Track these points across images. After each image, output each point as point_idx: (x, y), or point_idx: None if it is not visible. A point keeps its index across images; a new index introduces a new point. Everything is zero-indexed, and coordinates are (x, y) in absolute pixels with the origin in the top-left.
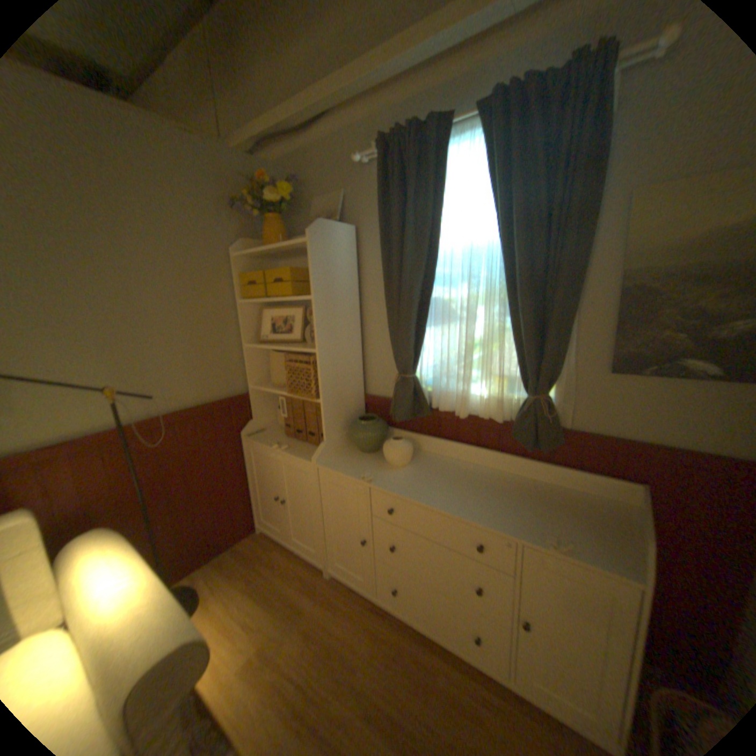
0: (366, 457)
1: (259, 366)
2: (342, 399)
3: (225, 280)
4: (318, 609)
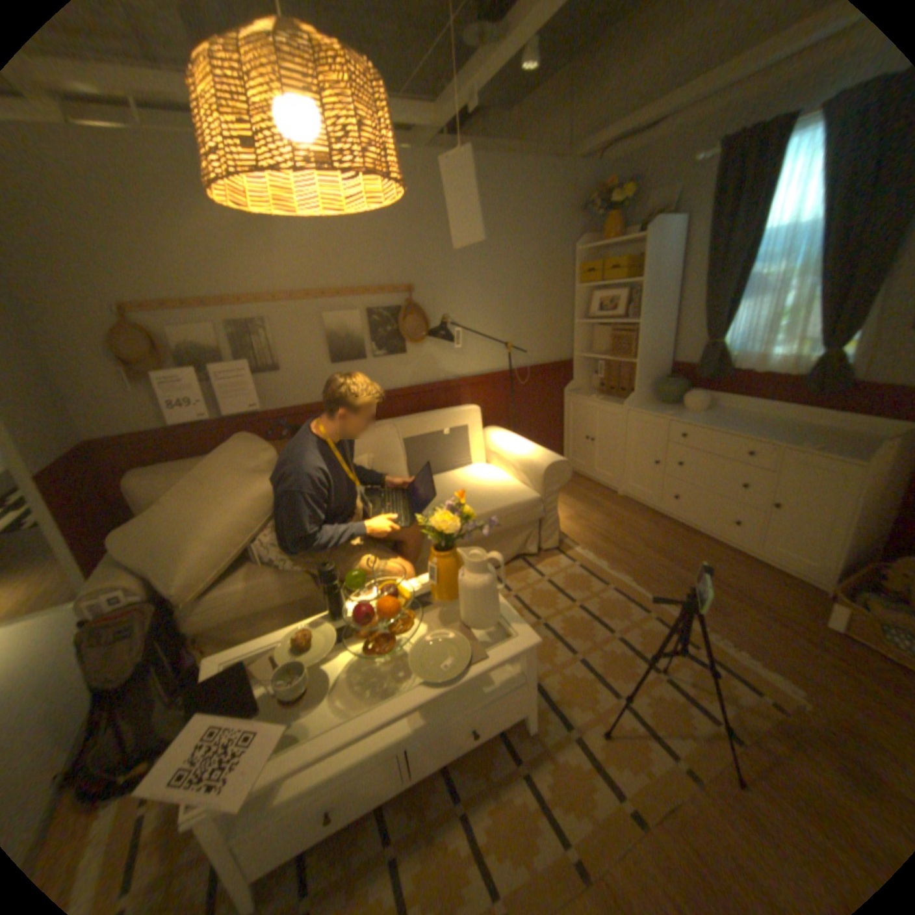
0: (665, 407)
1: (581, 340)
2: (651, 363)
3: (567, 271)
4: (613, 507)
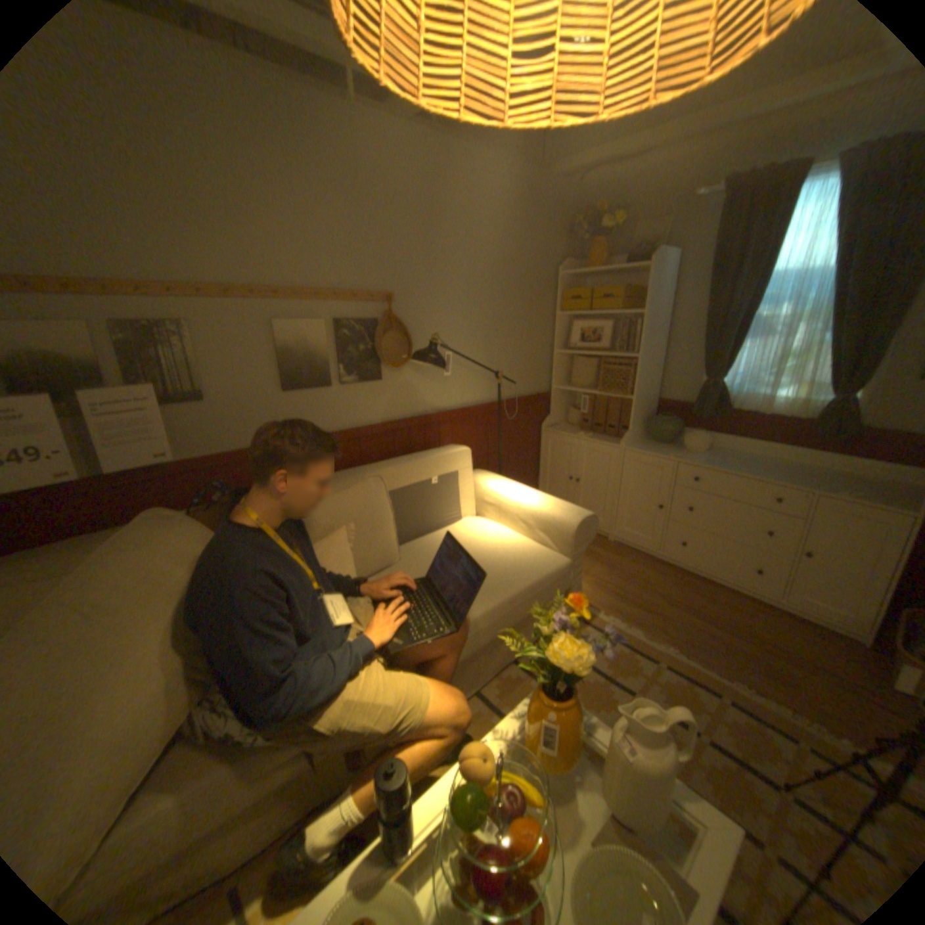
0: (663, 447)
1: (560, 371)
2: (644, 400)
3: (550, 296)
4: (611, 556)
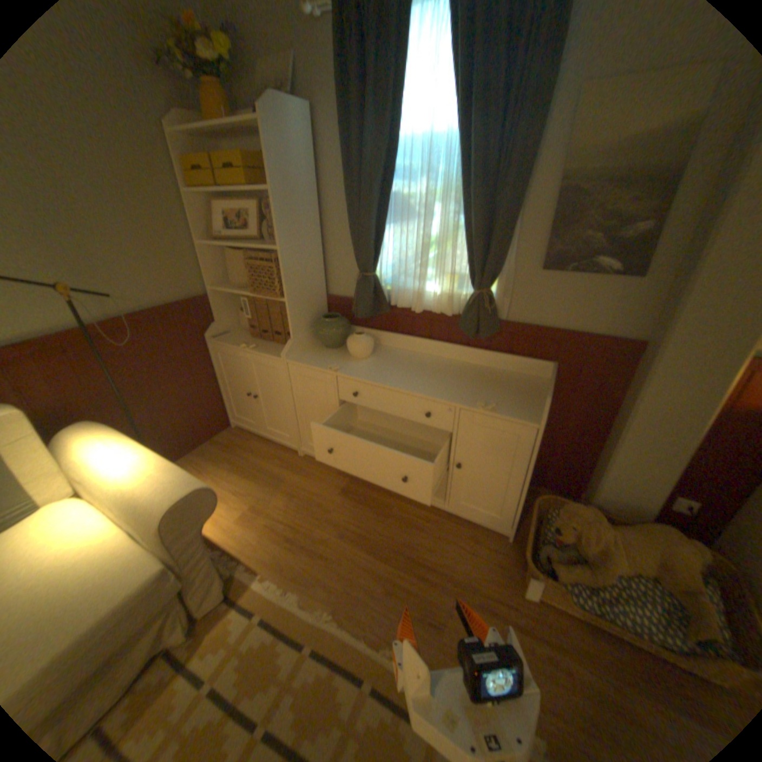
0: (331, 352)
1: (214, 266)
2: (305, 299)
3: (163, 162)
4: (296, 476)
